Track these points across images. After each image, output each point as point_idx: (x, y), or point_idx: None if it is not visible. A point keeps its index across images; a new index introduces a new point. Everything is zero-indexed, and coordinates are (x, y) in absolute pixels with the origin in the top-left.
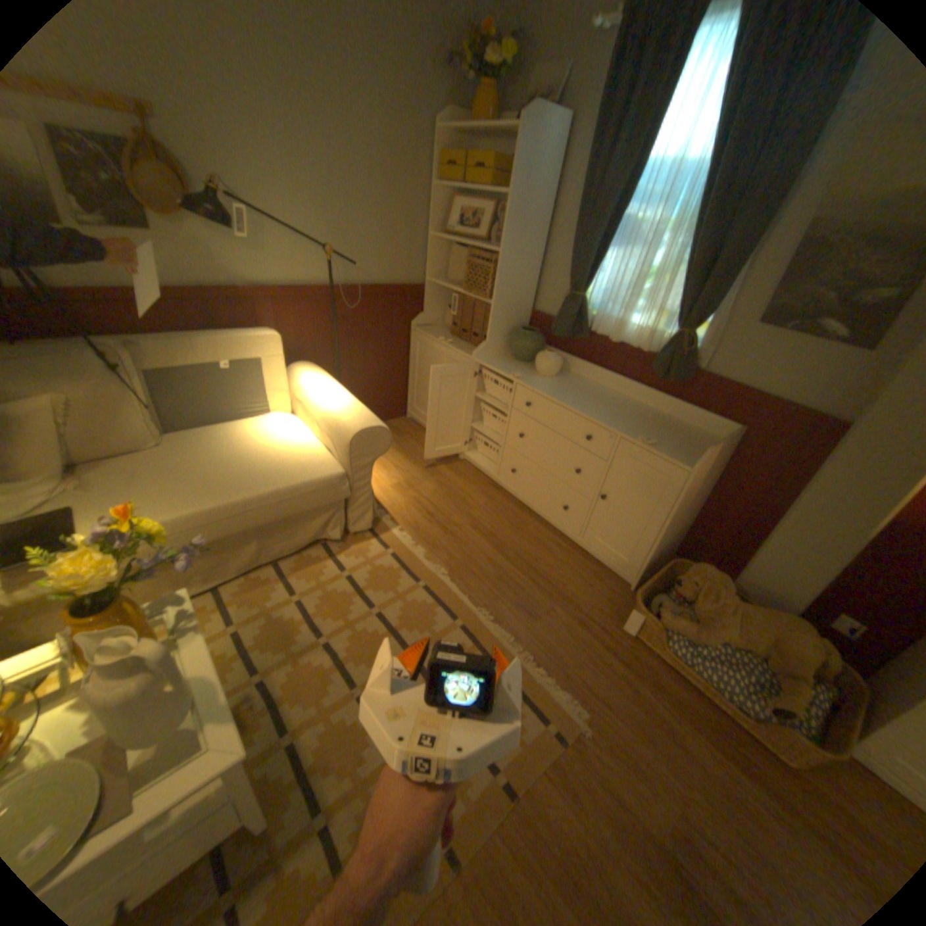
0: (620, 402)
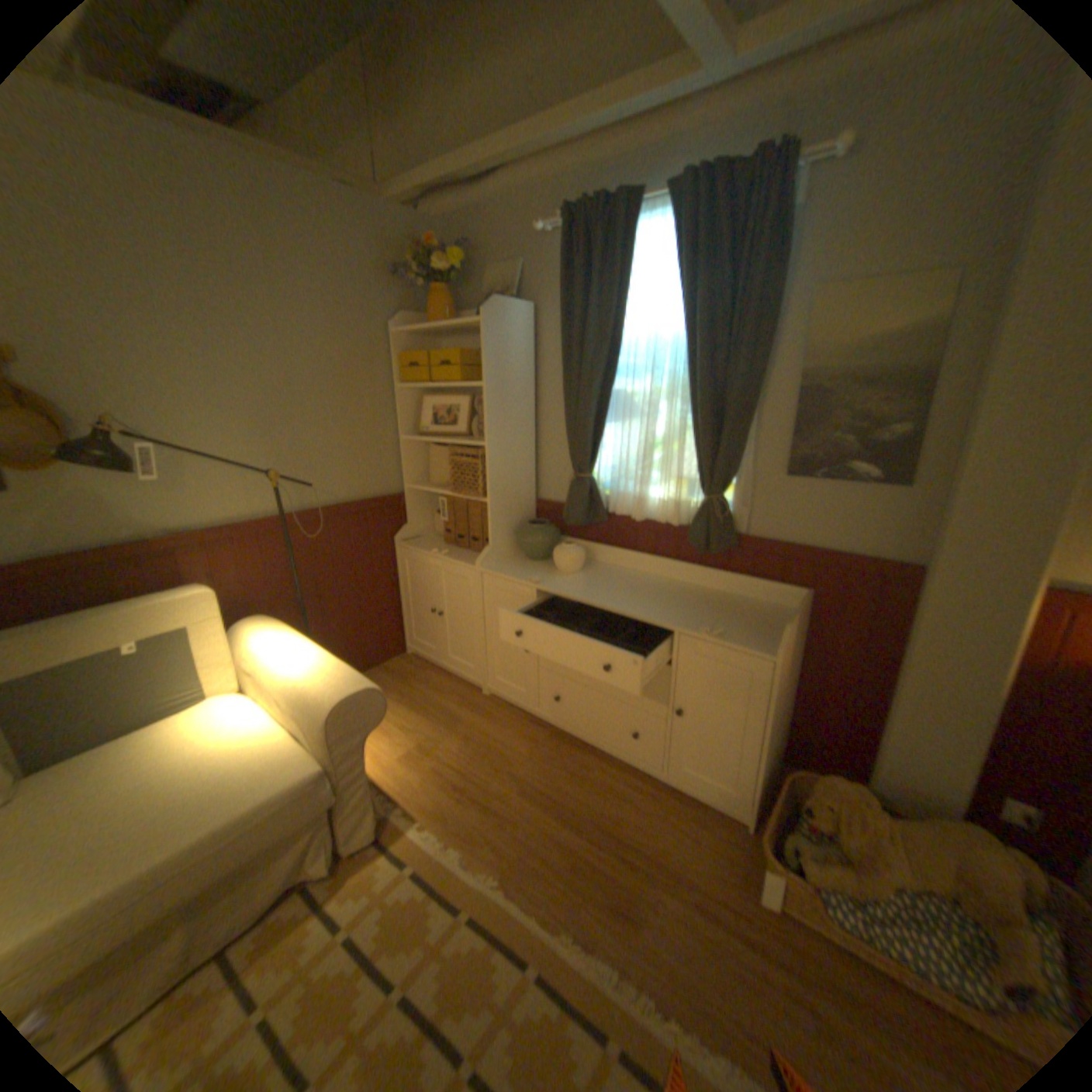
0: (664, 587)
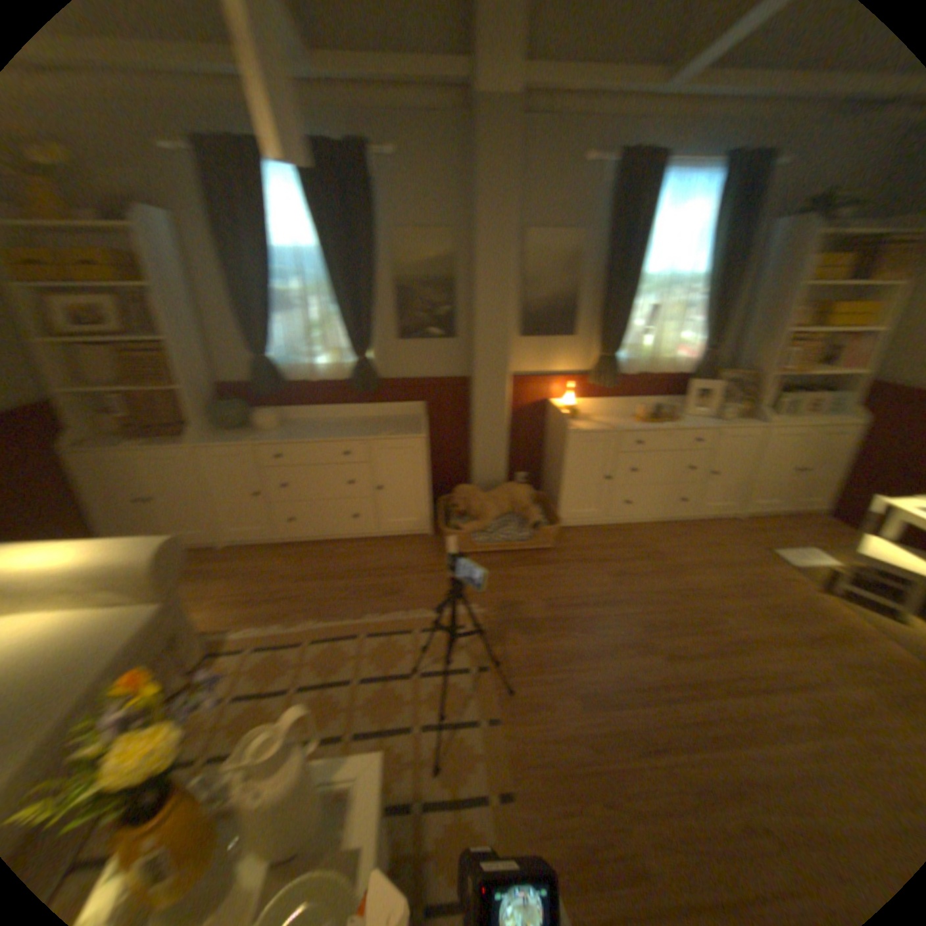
0: (346, 422)
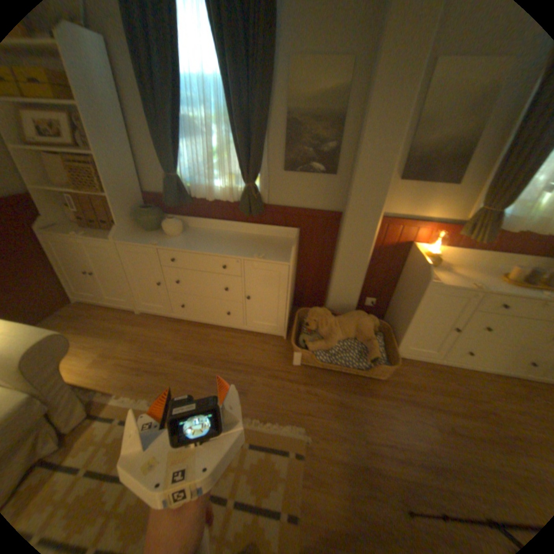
0: (231, 236)
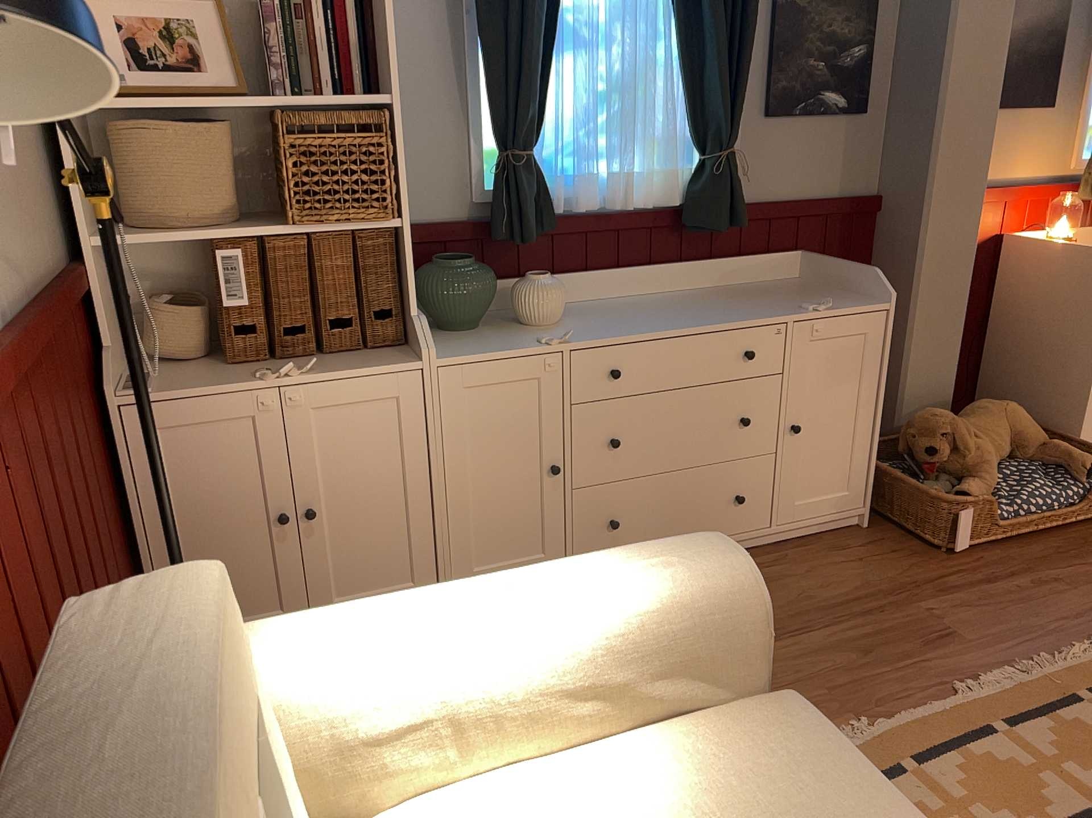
0: (671, 301)
